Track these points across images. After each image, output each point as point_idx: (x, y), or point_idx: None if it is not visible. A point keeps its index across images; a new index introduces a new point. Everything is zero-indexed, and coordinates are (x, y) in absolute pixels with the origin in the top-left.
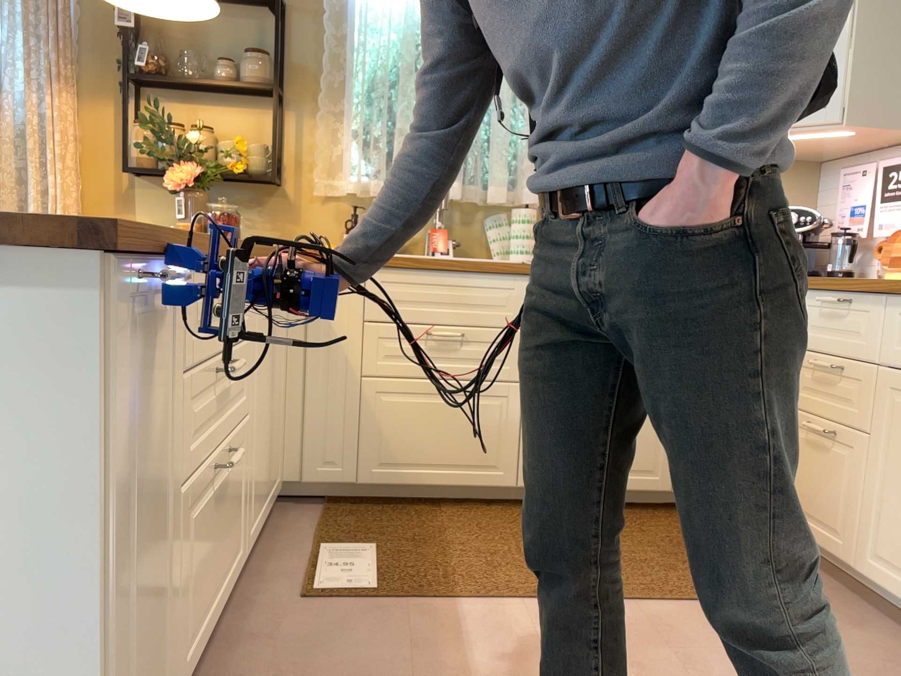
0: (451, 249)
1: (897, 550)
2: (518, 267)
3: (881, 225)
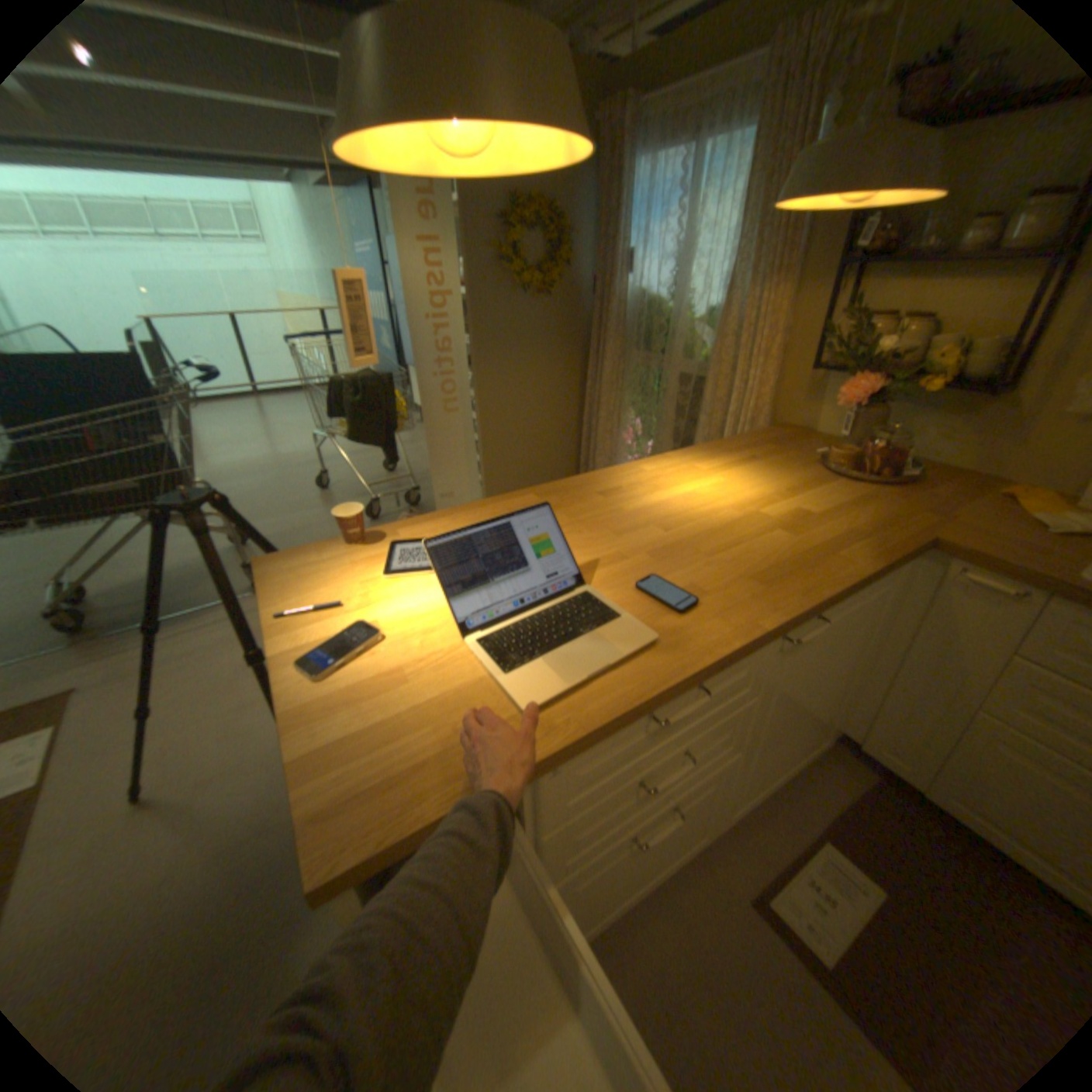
0: None
1: None
2: None
3: None
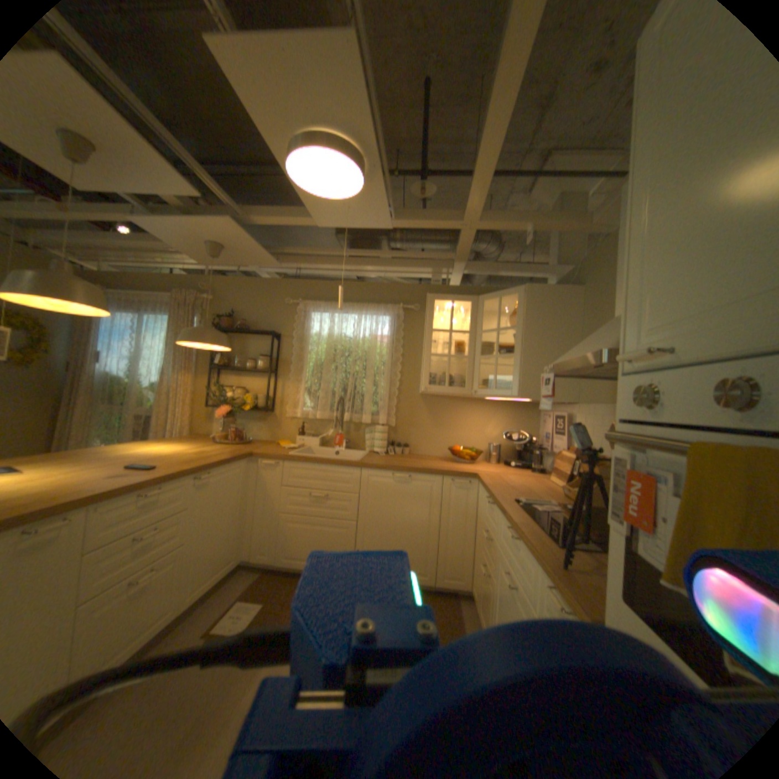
0: (343, 445)
1: None
2: (353, 464)
3: (555, 447)
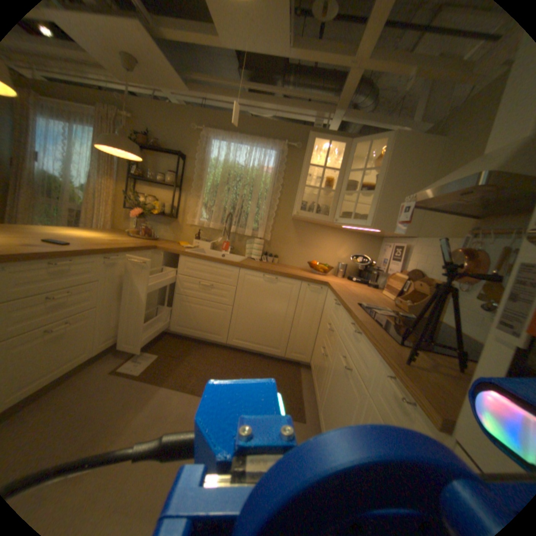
0: (228, 251)
1: (325, 414)
2: (234, 264)
3: (390, 270)
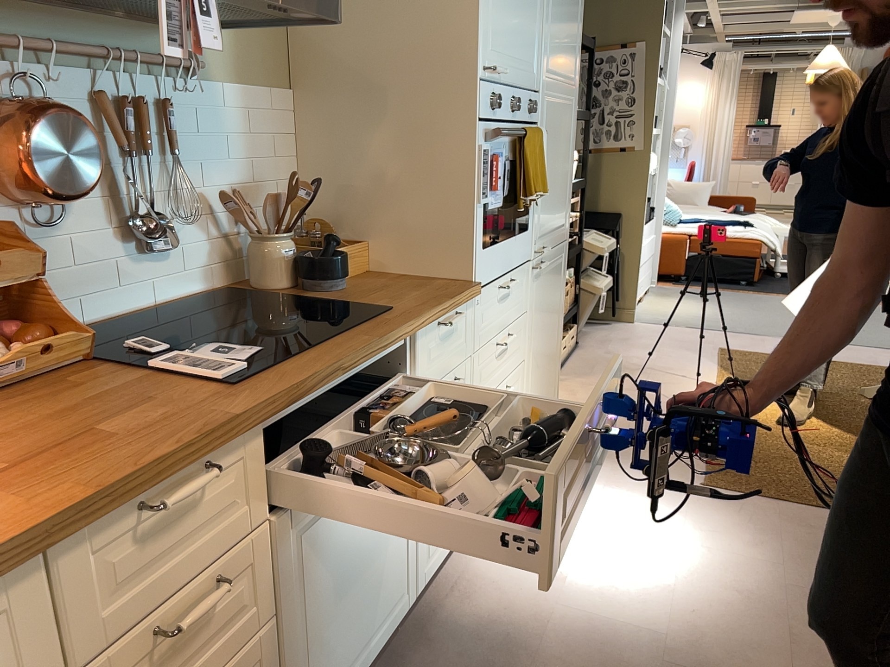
0: None
1: None
2: None
3: None
